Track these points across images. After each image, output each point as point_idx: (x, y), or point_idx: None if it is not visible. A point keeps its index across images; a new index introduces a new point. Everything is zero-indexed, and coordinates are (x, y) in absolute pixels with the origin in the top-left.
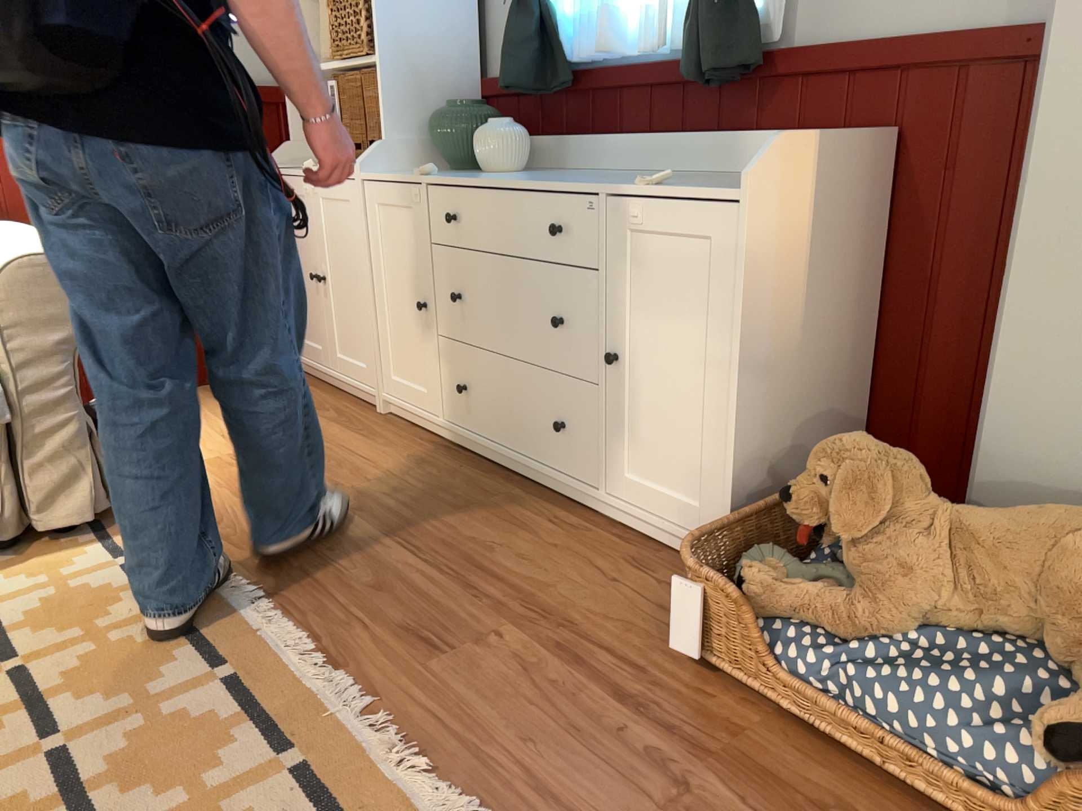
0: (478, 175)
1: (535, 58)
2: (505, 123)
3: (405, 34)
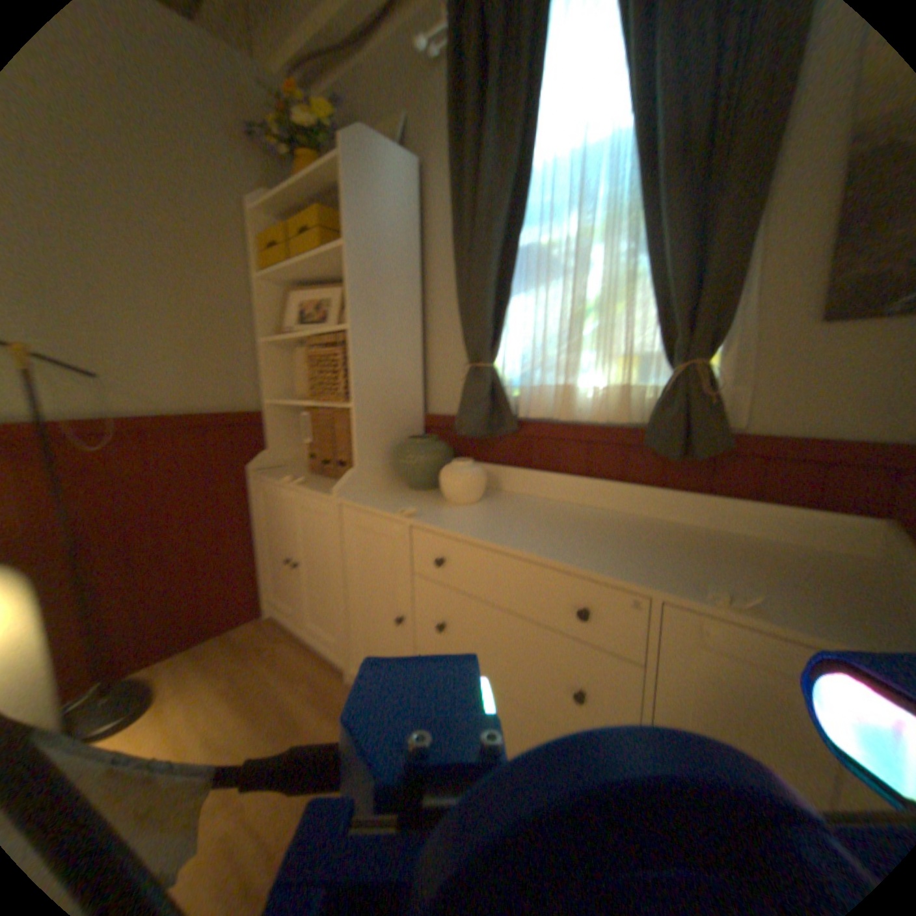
0: (450, 508)
1: (490, 411)
2: (469, 462)
3: (374, 384)
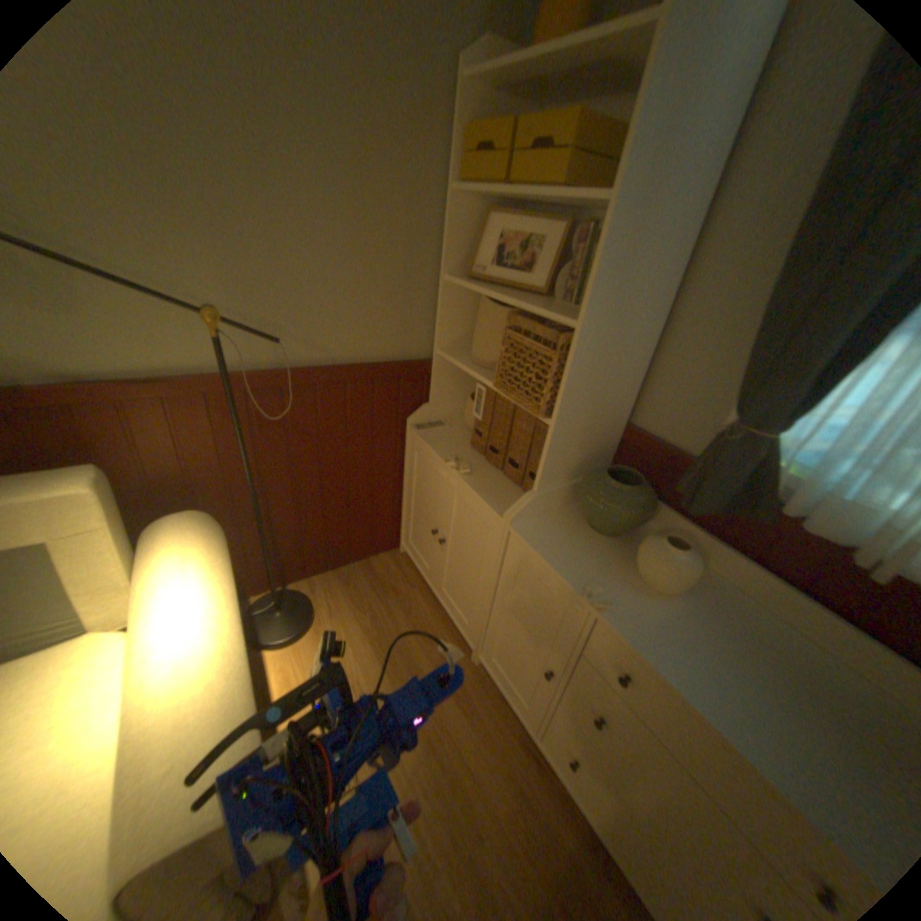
0: (646, 597)
1: (745, 492)
2: (689, 549)
3: (585, 399)
